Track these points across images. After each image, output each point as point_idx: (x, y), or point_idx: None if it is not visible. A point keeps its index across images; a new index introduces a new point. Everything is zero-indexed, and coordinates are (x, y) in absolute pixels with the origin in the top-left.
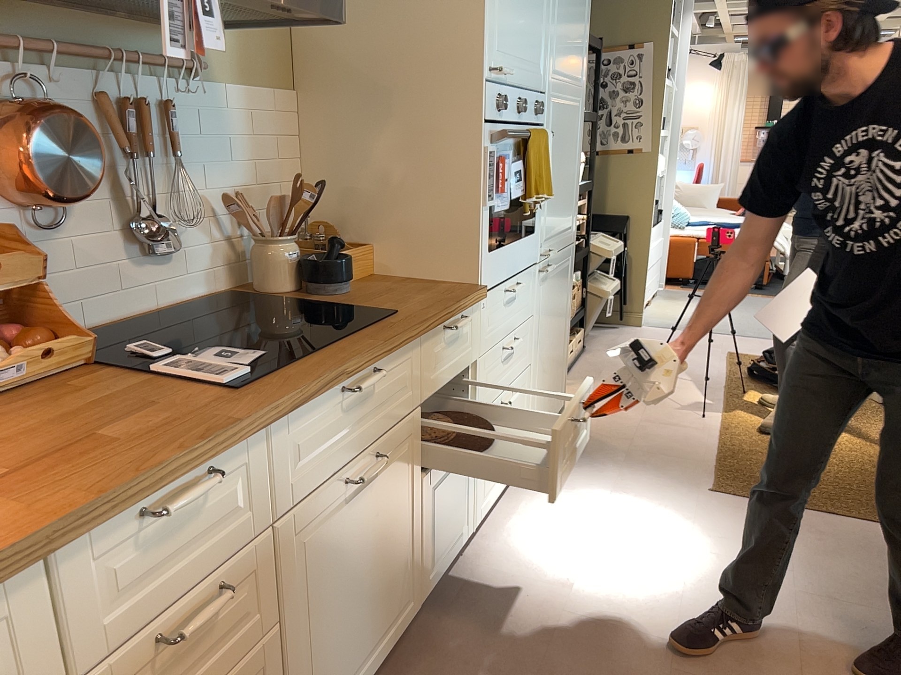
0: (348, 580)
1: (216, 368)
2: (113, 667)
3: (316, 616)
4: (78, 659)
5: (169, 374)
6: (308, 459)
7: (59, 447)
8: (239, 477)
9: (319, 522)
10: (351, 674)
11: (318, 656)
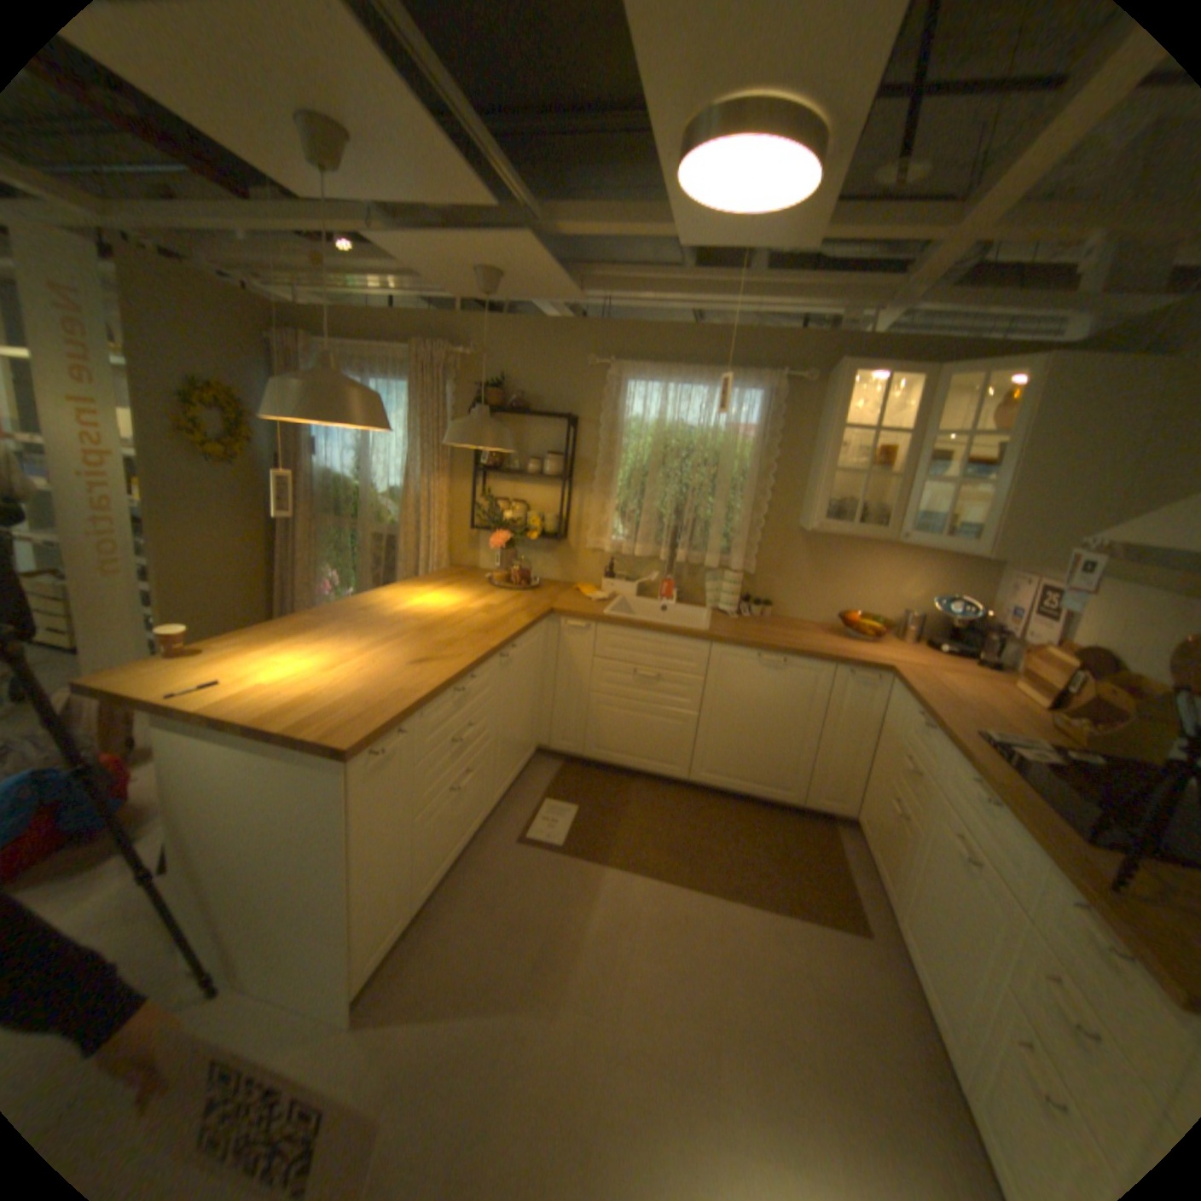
0: (944, 904)
1: (1018, 747)
2: (907, 750)
3: (930, 877)
4: (906, 735)
5: (1023, 740)
6: (959, 791)
7: (969, 708)
8: (941, 749)
9: (949, 833)
10: (925, 964)
11: (923, 900)
